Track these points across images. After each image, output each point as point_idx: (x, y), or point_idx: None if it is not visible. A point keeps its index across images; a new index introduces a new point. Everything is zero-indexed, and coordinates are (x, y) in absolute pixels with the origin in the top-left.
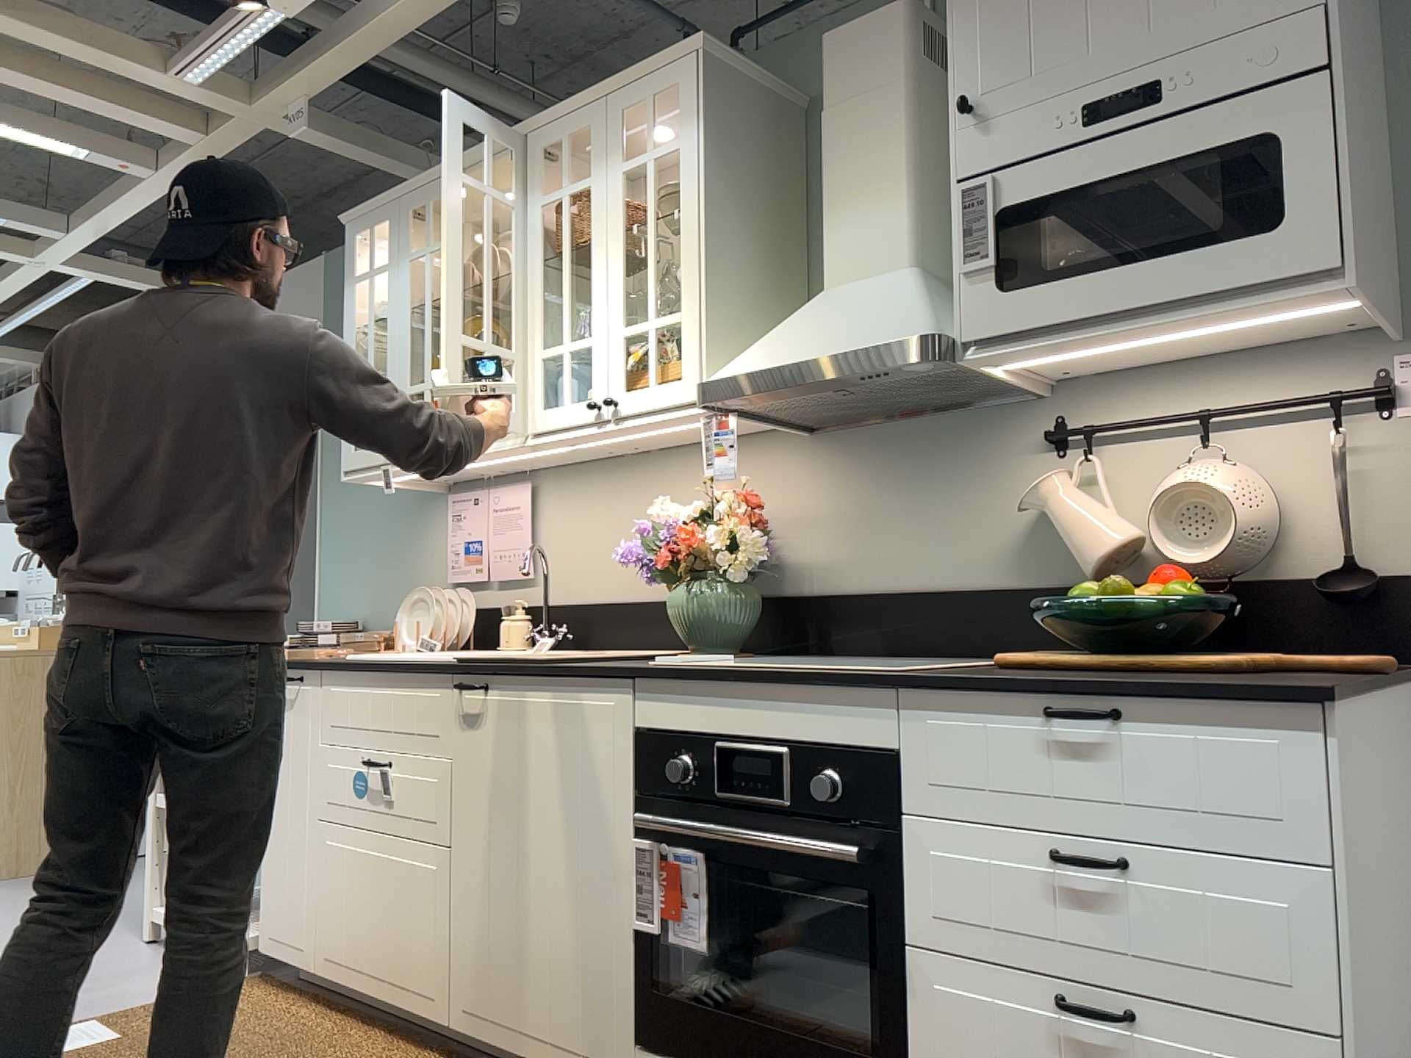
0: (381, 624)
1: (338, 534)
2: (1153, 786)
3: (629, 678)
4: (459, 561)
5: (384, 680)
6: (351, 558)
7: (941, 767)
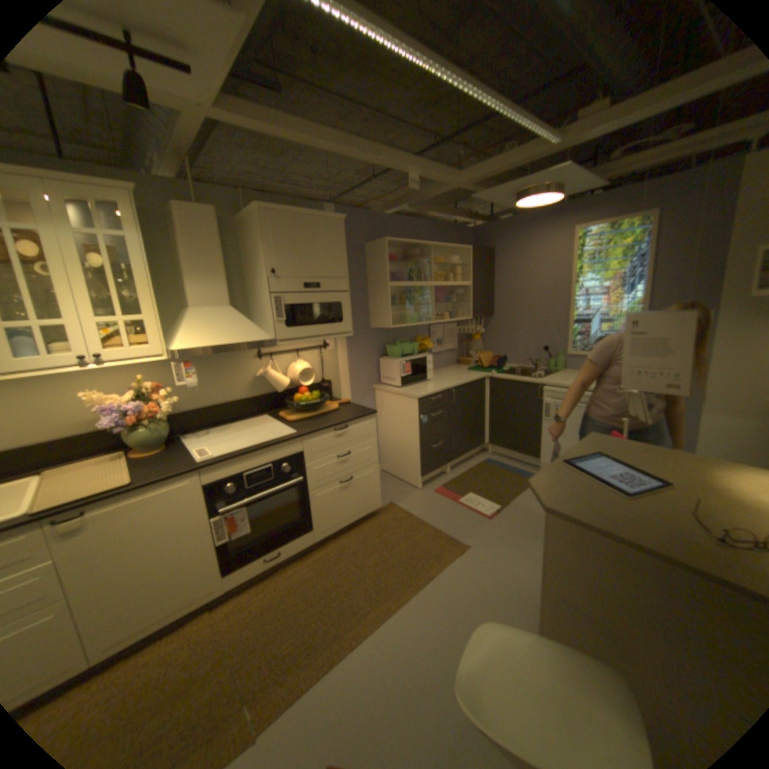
0: None
1: None
2: (353, 436)
3: (199, 469)
4: None
5: None
6: None
7: (314, 450)
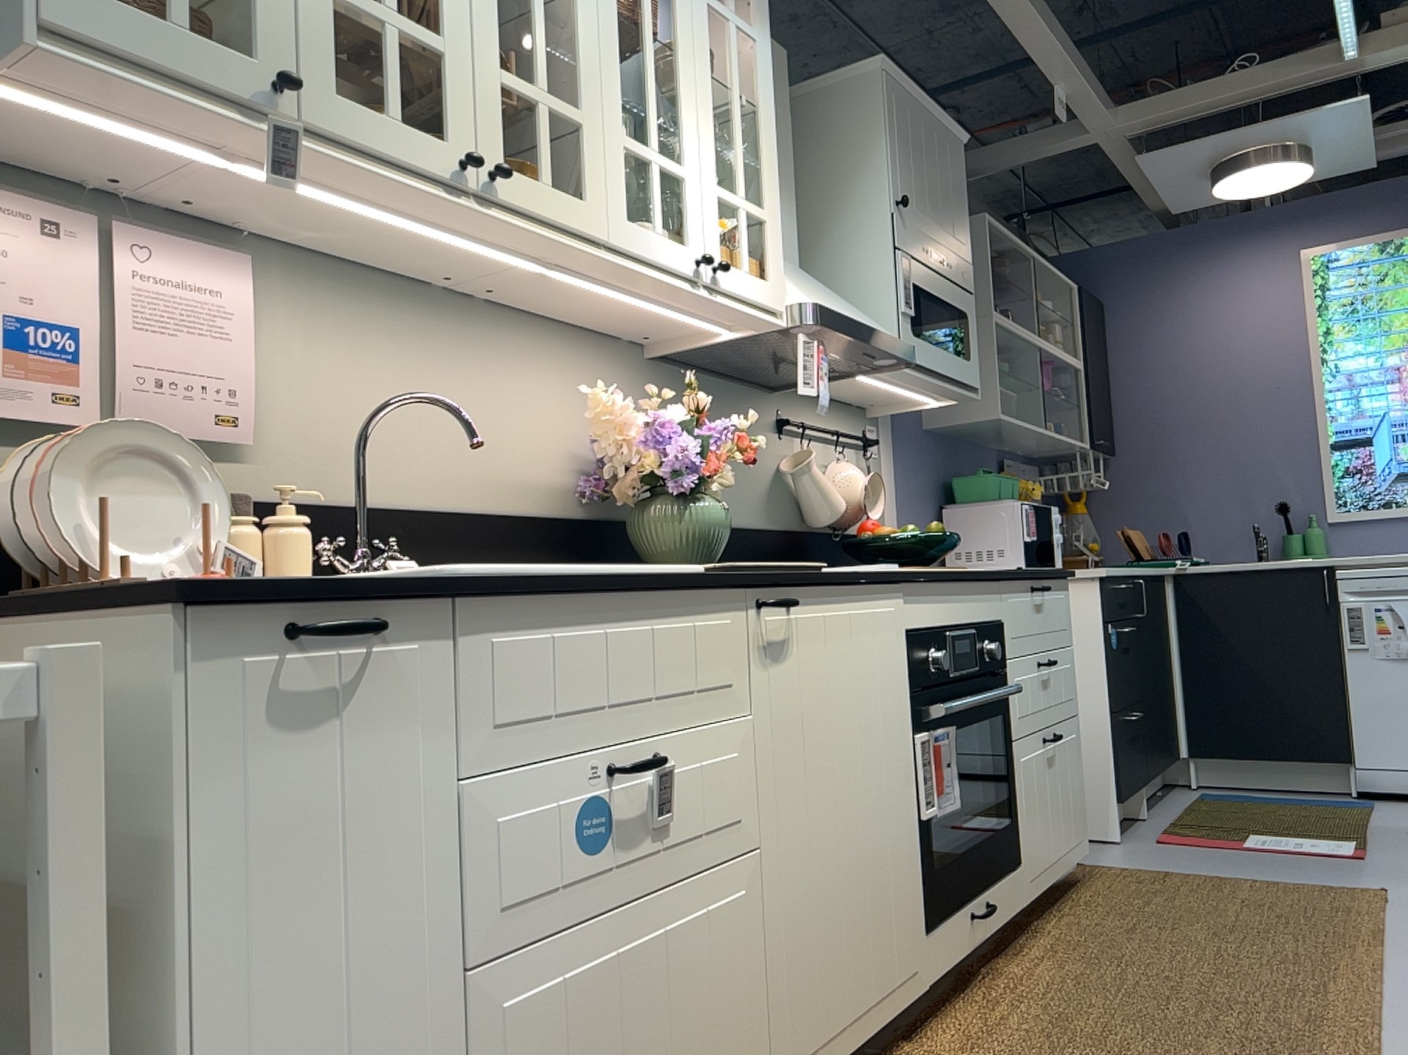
0: None
1: None
2: (1052, 621)
3: (909, 580)
4: None
5: (632, 608)
6: None
7: (1015, 626)
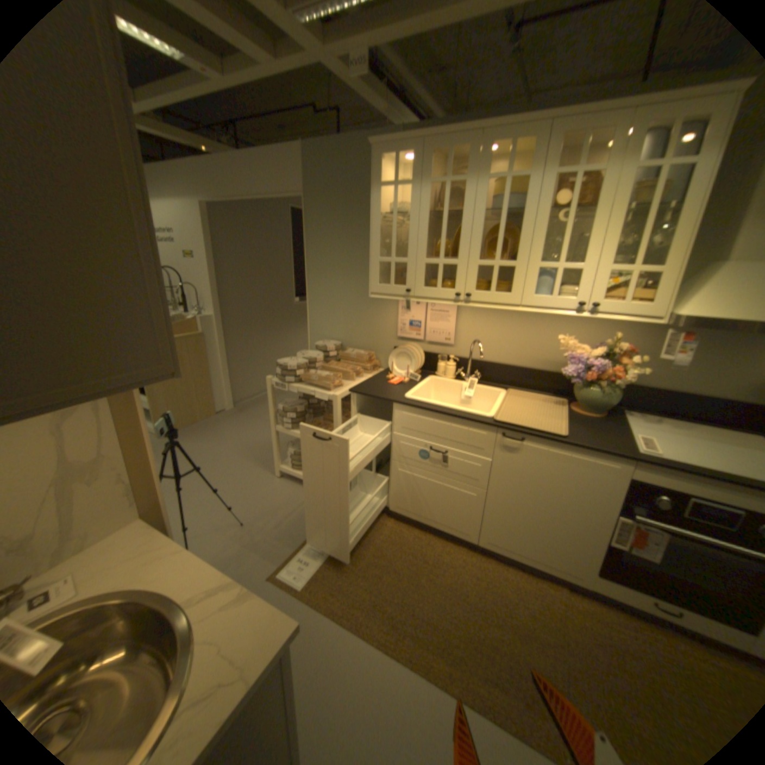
0: (352, 346)
1: (320, 300)
2: None
3: (639, 462)
4: (406, 329)
5: (445, 419)
6: (330, 313)
7: None
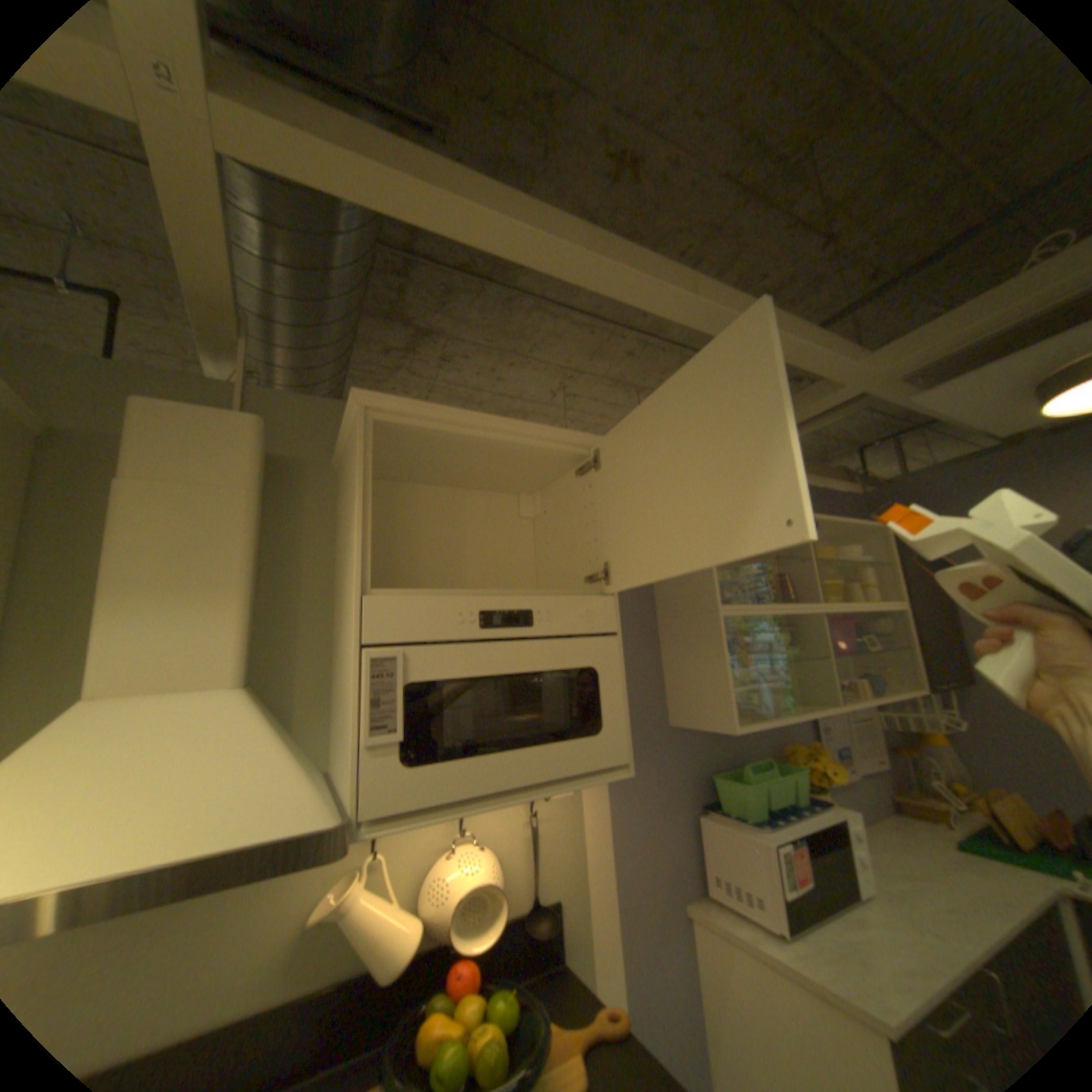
0: None
1: None
2: None
3: None
4: None
5: None
6: None
7: None
